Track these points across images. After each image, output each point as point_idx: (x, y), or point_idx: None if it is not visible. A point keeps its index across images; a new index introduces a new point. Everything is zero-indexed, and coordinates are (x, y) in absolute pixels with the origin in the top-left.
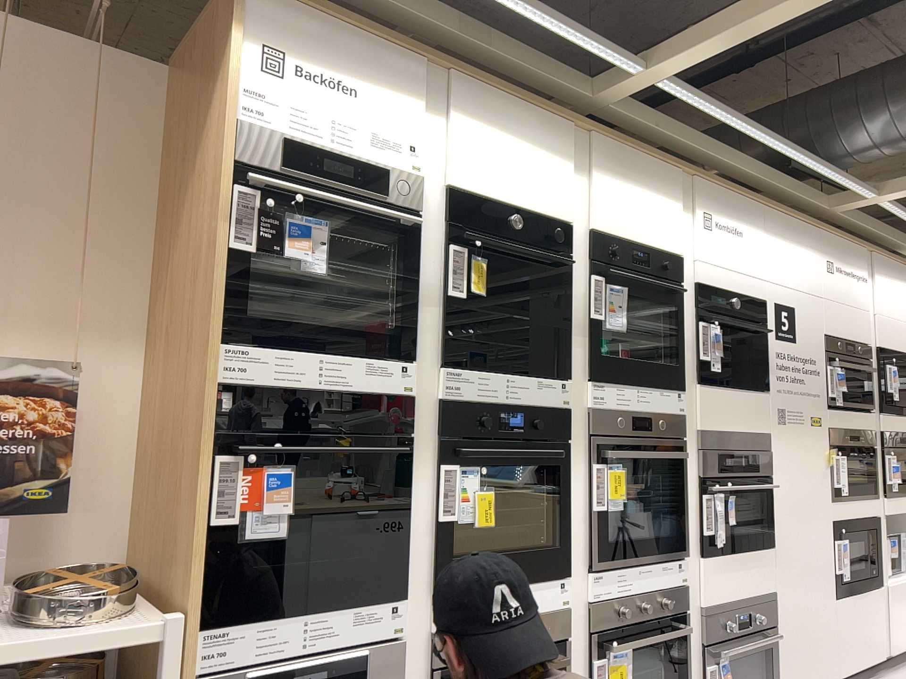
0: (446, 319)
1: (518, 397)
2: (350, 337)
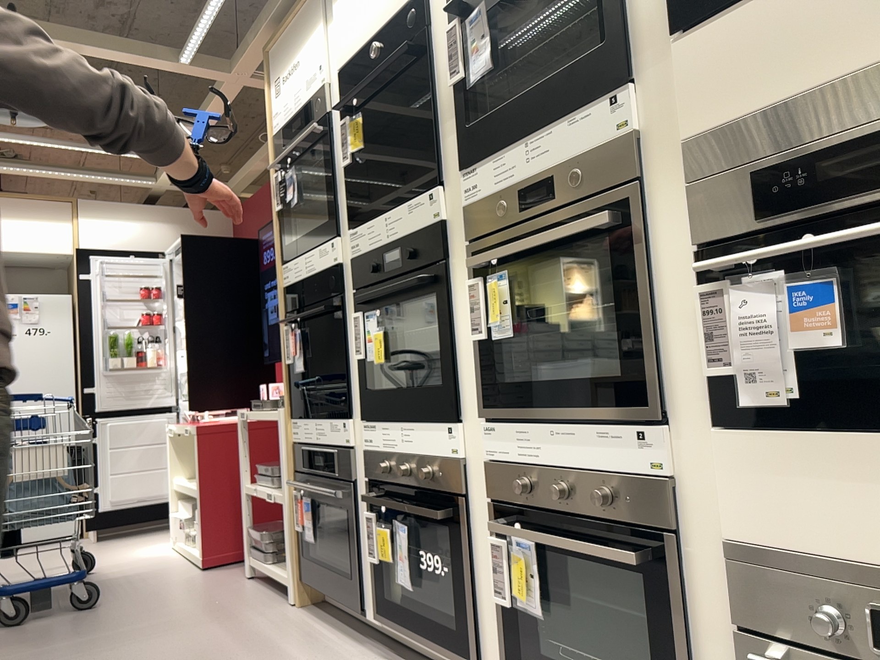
0: (346, 188)
1: (396, 233)
2: (310, 237)
